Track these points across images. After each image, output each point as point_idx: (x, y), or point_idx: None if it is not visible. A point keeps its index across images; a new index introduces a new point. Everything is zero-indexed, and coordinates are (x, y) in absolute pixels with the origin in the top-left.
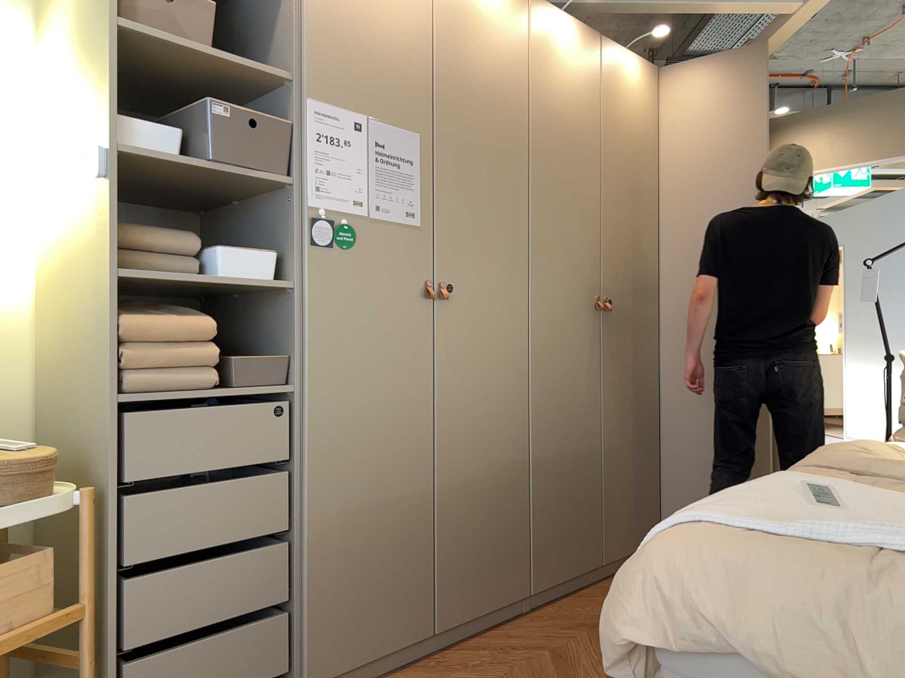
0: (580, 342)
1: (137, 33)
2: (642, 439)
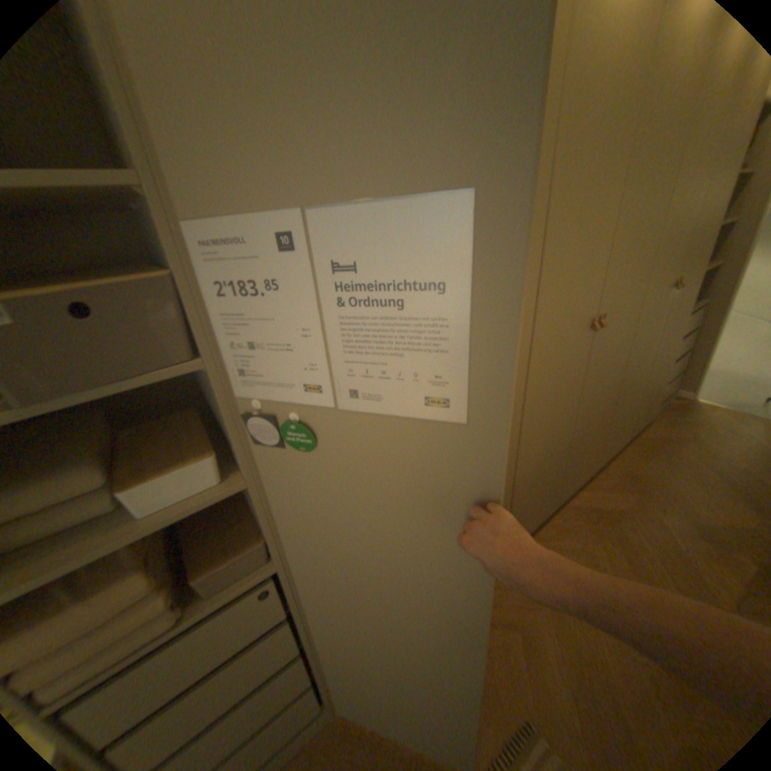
0: (568, 370)
1: None
2: (601, 415)
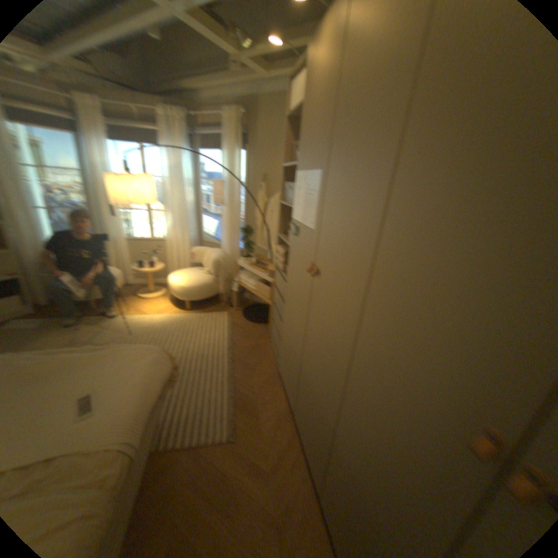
0: (408, 432)
1: (283, 166)
2: None
